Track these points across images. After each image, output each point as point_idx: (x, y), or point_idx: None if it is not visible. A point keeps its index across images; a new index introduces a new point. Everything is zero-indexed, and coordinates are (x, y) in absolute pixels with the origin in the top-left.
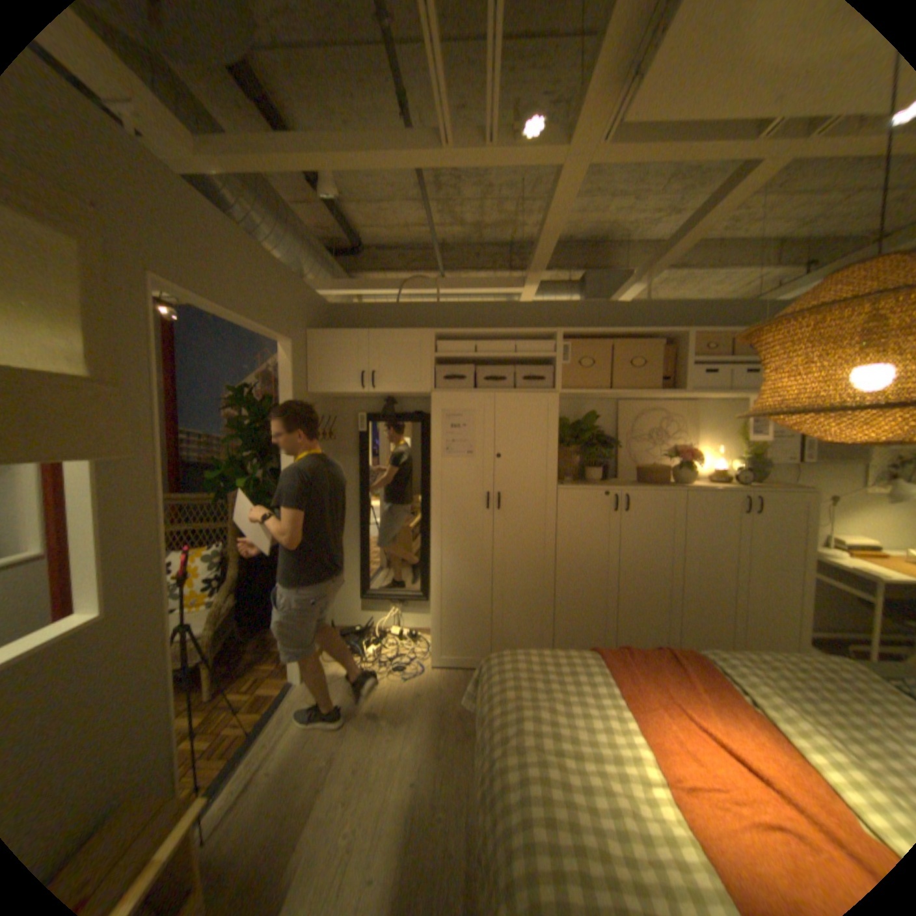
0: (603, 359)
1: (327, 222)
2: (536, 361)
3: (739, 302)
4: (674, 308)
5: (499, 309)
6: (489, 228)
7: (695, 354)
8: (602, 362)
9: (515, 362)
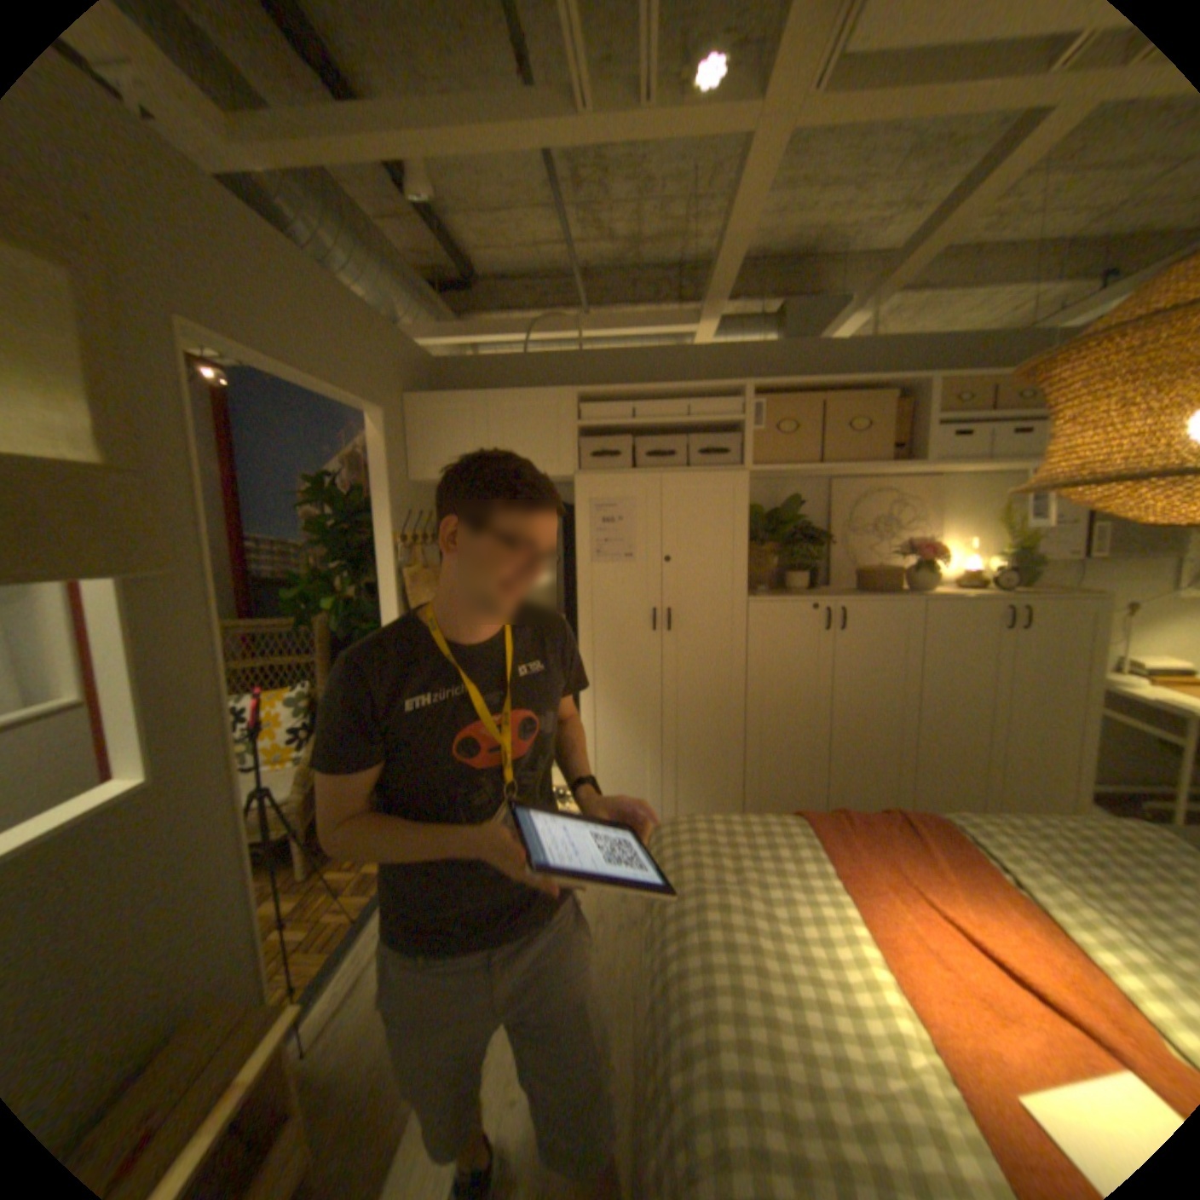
0: (811, 421)
1: (427, 244)
2: (717, 428)
3: (1005, 333)
4: (912, 345)
5: (666, 357)
6: (650, 243)
7: (941, 409)
8: (809, 425)
9: (689, 430)
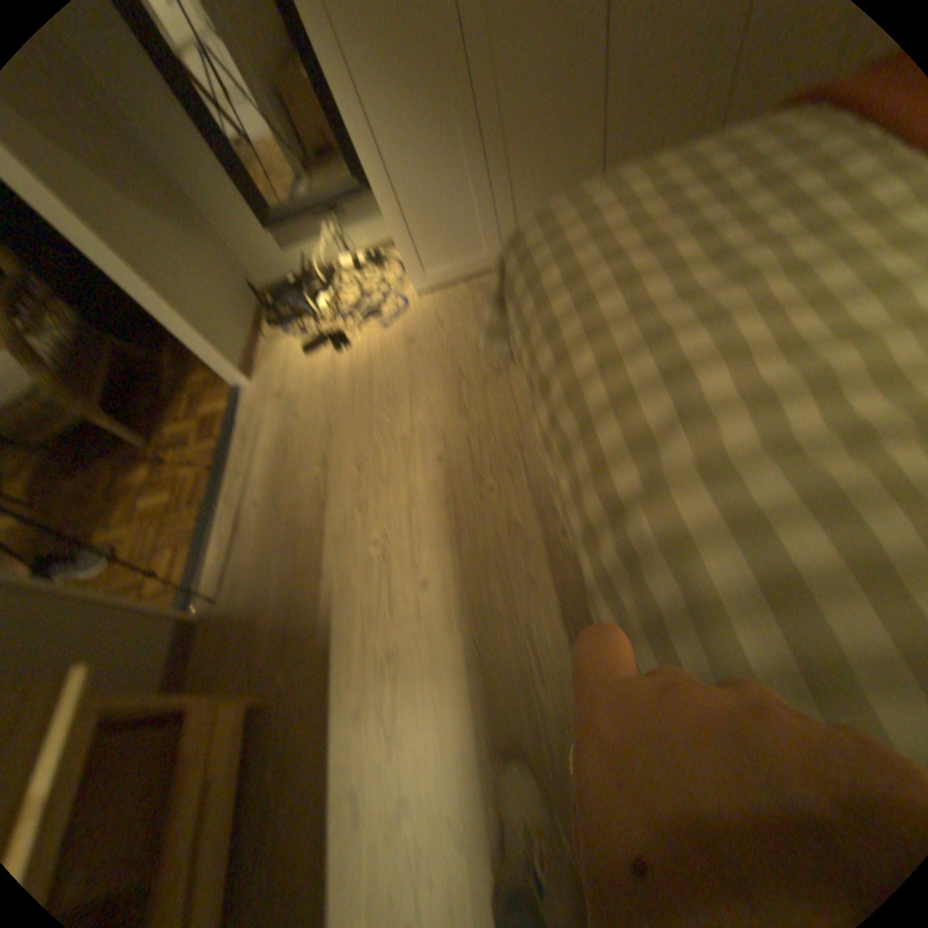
0: None
1: None
2: None
3: None
4: None
5: None
6: None
7: None
8: None
9: None
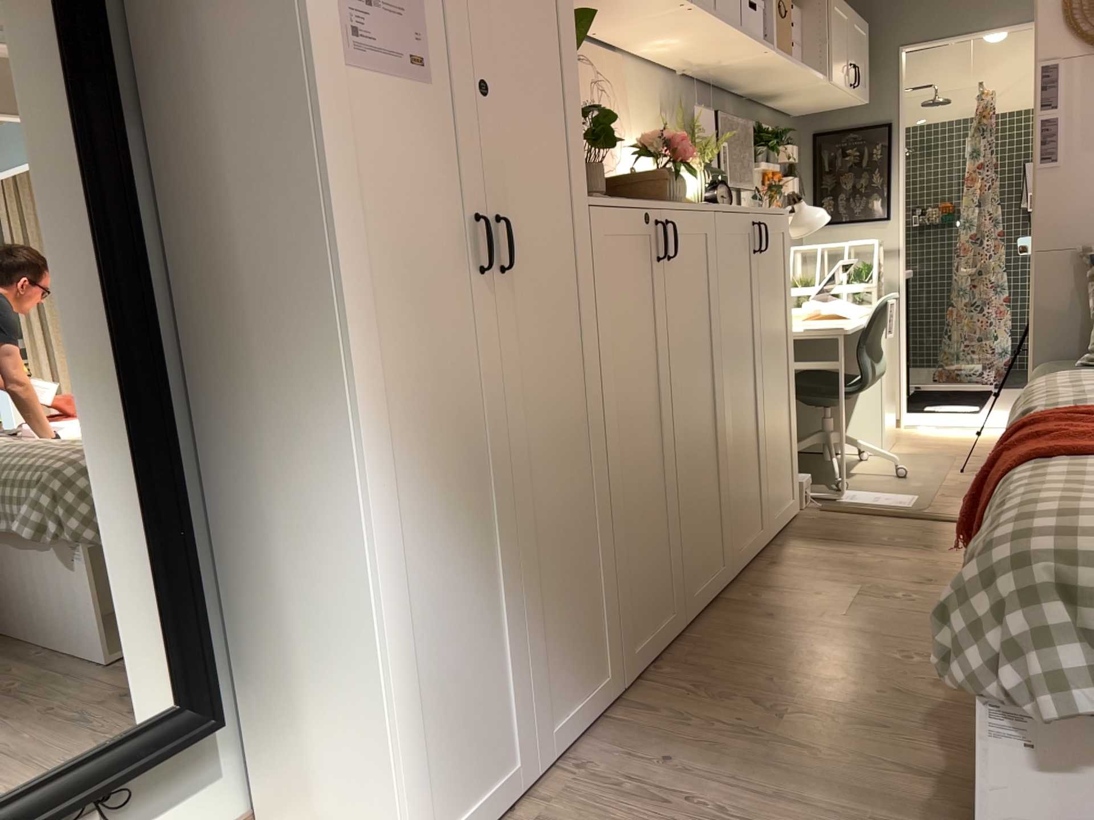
0: None
1: None
2: None
3: None
4: None
5: None
6: None
7: None
8: None
9: None
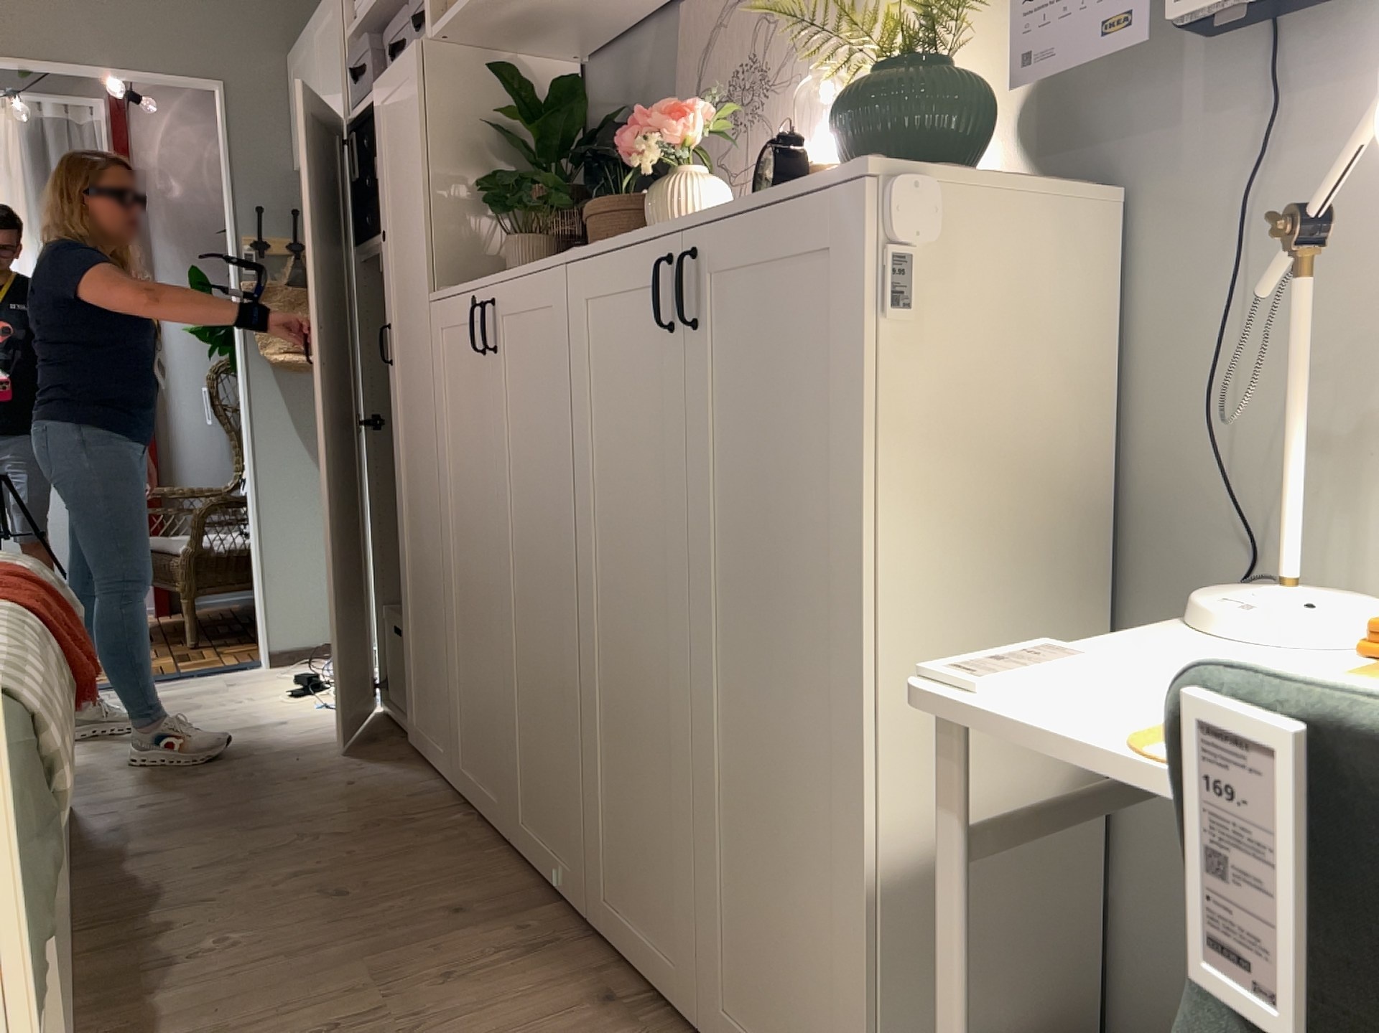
0: None
1: None
2: None
3: None
4: None
5: None
6: None
7: None
8: None
9: None
